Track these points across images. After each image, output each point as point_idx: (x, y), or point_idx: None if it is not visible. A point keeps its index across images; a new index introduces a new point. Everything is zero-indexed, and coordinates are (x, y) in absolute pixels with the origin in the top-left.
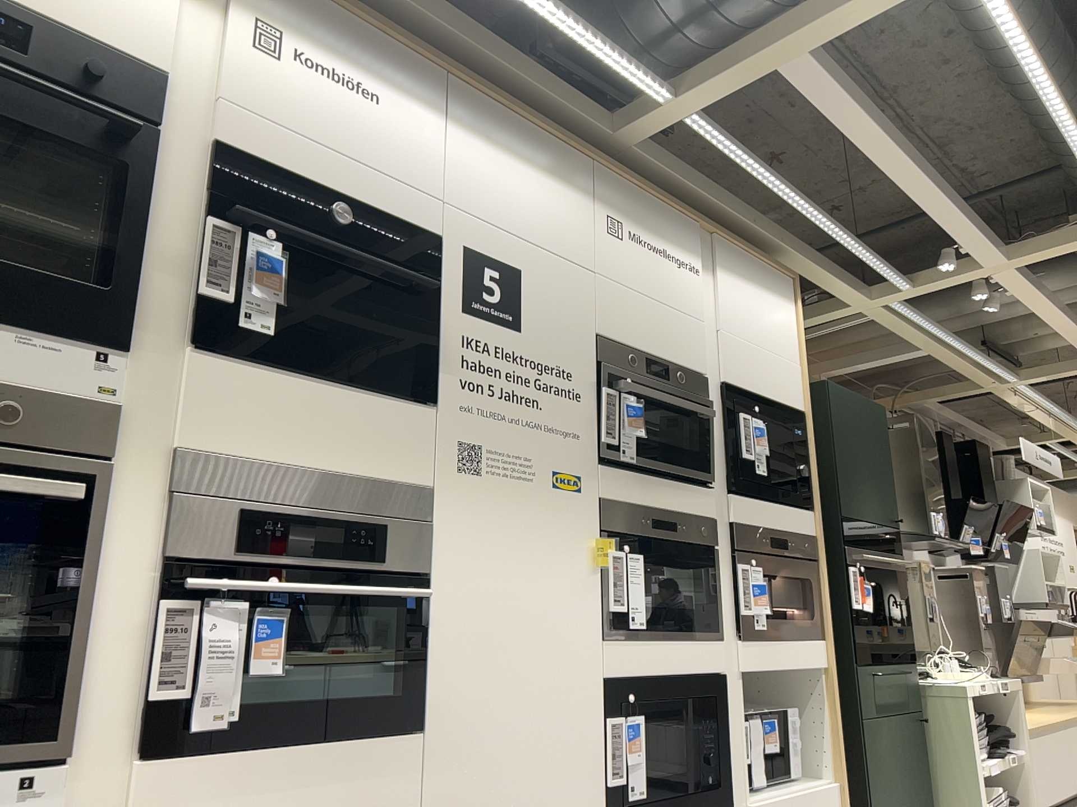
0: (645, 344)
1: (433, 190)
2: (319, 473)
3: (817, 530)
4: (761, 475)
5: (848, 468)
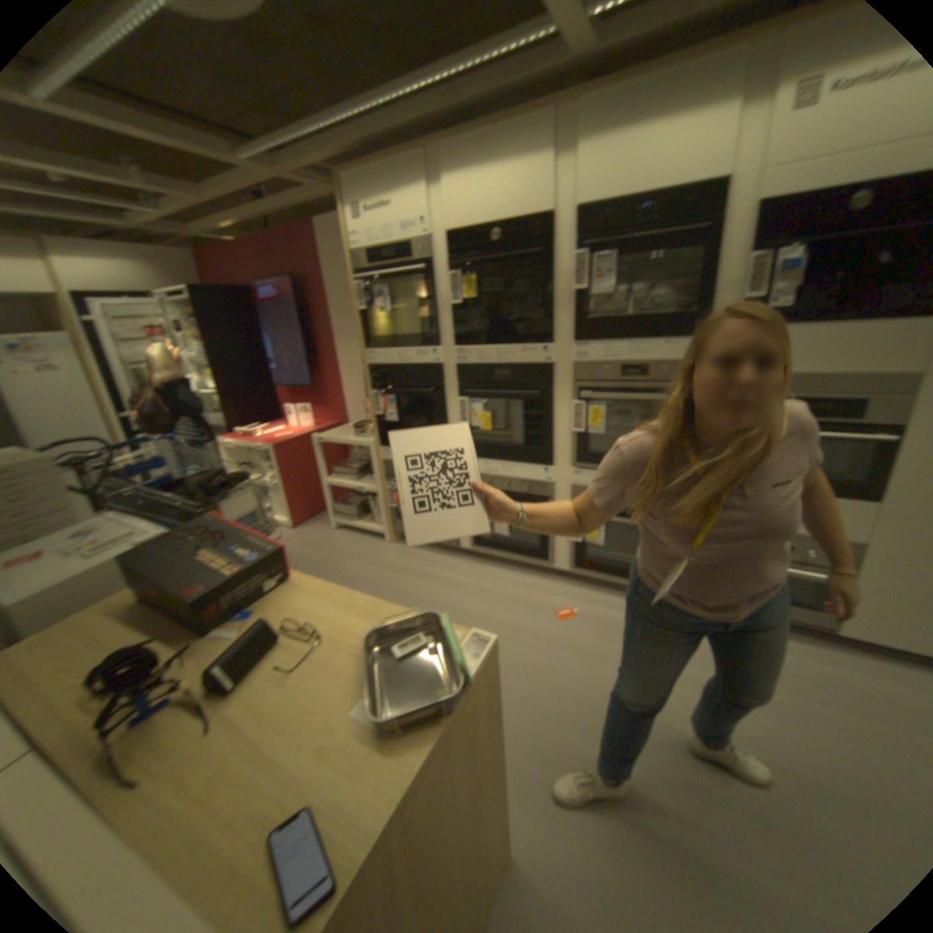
0: None
1: None
2: (822, 372)
3: None
4: None
5: None
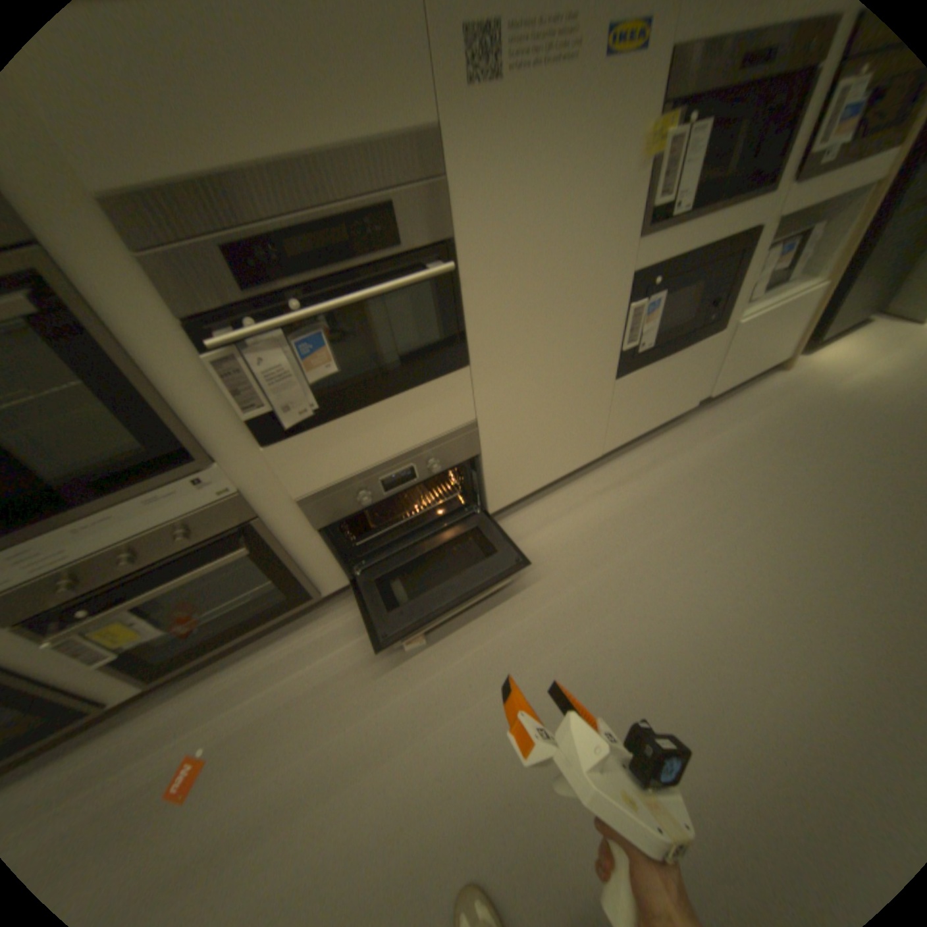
0: None
1: None
2: (291, 156)
3: None
4: None
5: None
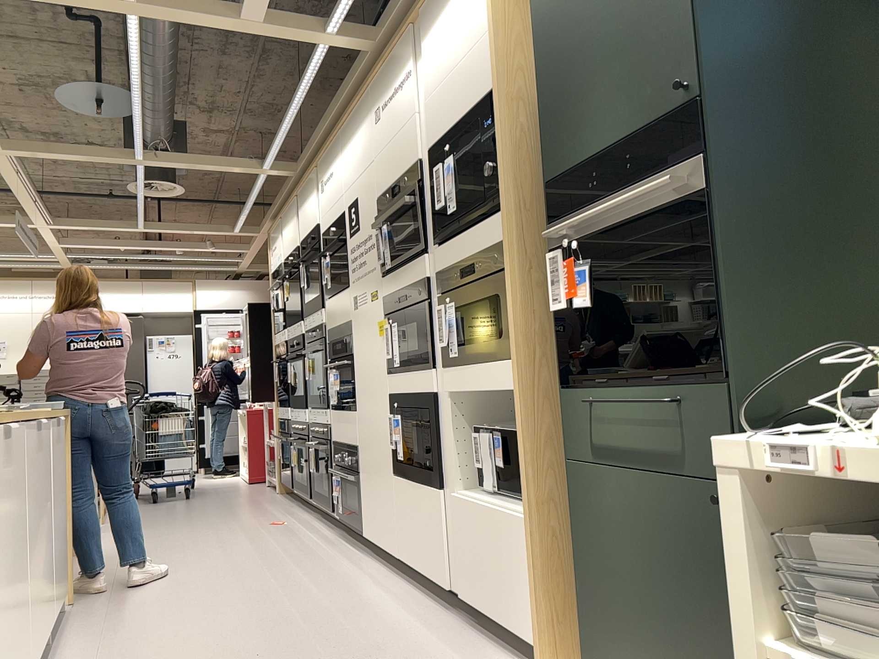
0: (391, 179)
1: (341, 193)
2: (342, 325)
3: (508, 229)
4: (454, 213)
5: (565, 93)
